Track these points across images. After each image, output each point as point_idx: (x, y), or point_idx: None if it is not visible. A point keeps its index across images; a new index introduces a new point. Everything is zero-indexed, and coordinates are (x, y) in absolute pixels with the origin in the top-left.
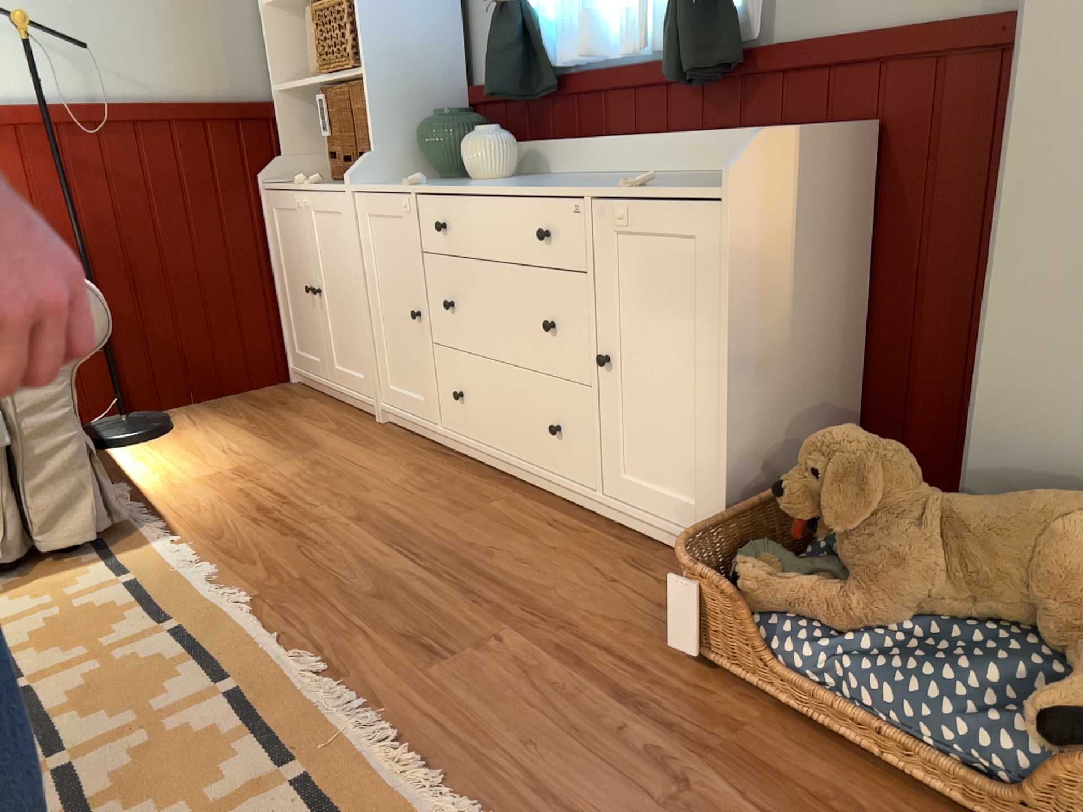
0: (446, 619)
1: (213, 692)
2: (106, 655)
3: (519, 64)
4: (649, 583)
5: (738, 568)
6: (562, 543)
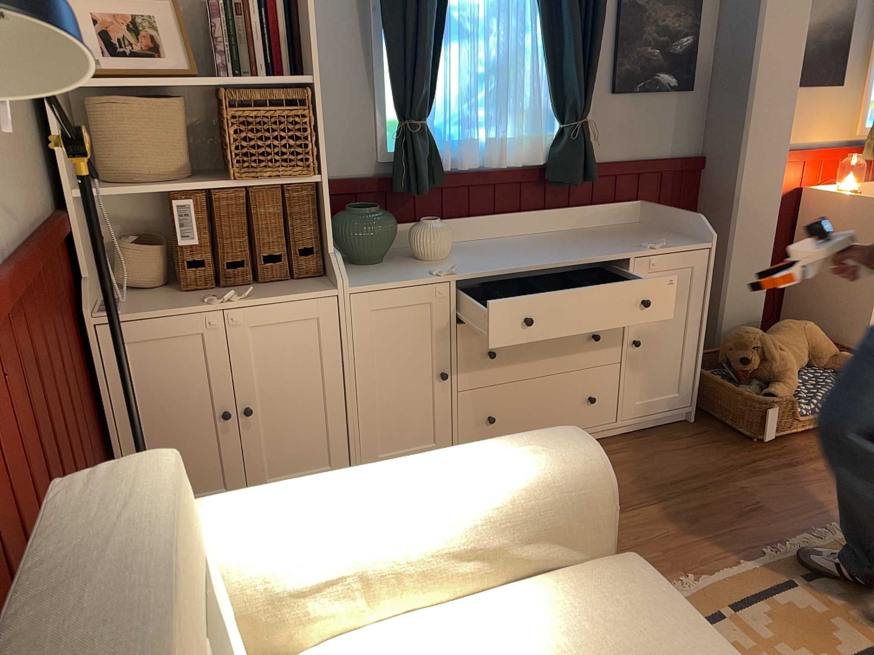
0: (722, 503)
1: (807, 589)
2: (769, 645)
3: (429, 168)
4: (692, 441)
5: (771, 396)
6: (640, 455)
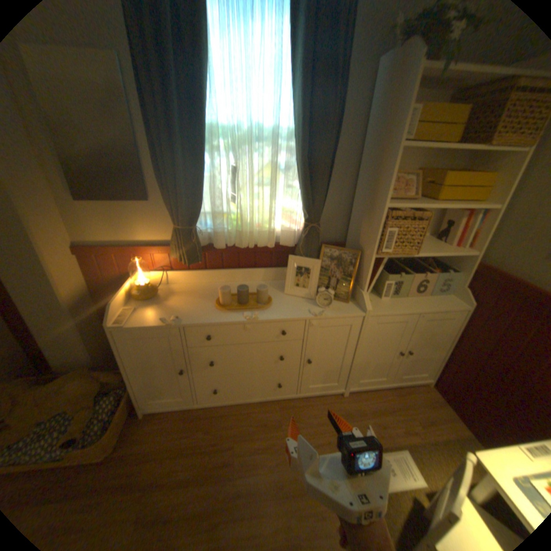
0: None
1: None
2: None
3: None
4: None
5: None
6: None
